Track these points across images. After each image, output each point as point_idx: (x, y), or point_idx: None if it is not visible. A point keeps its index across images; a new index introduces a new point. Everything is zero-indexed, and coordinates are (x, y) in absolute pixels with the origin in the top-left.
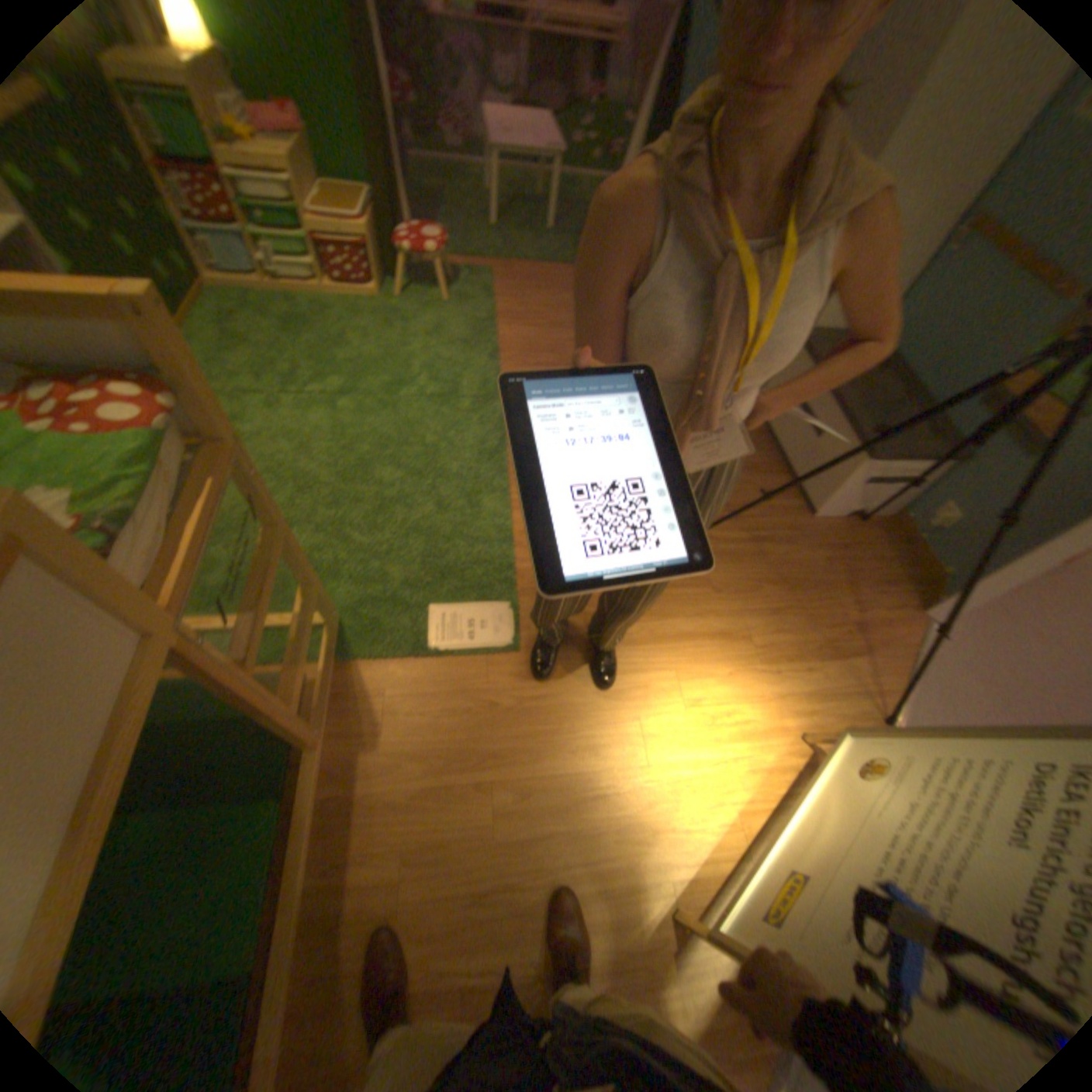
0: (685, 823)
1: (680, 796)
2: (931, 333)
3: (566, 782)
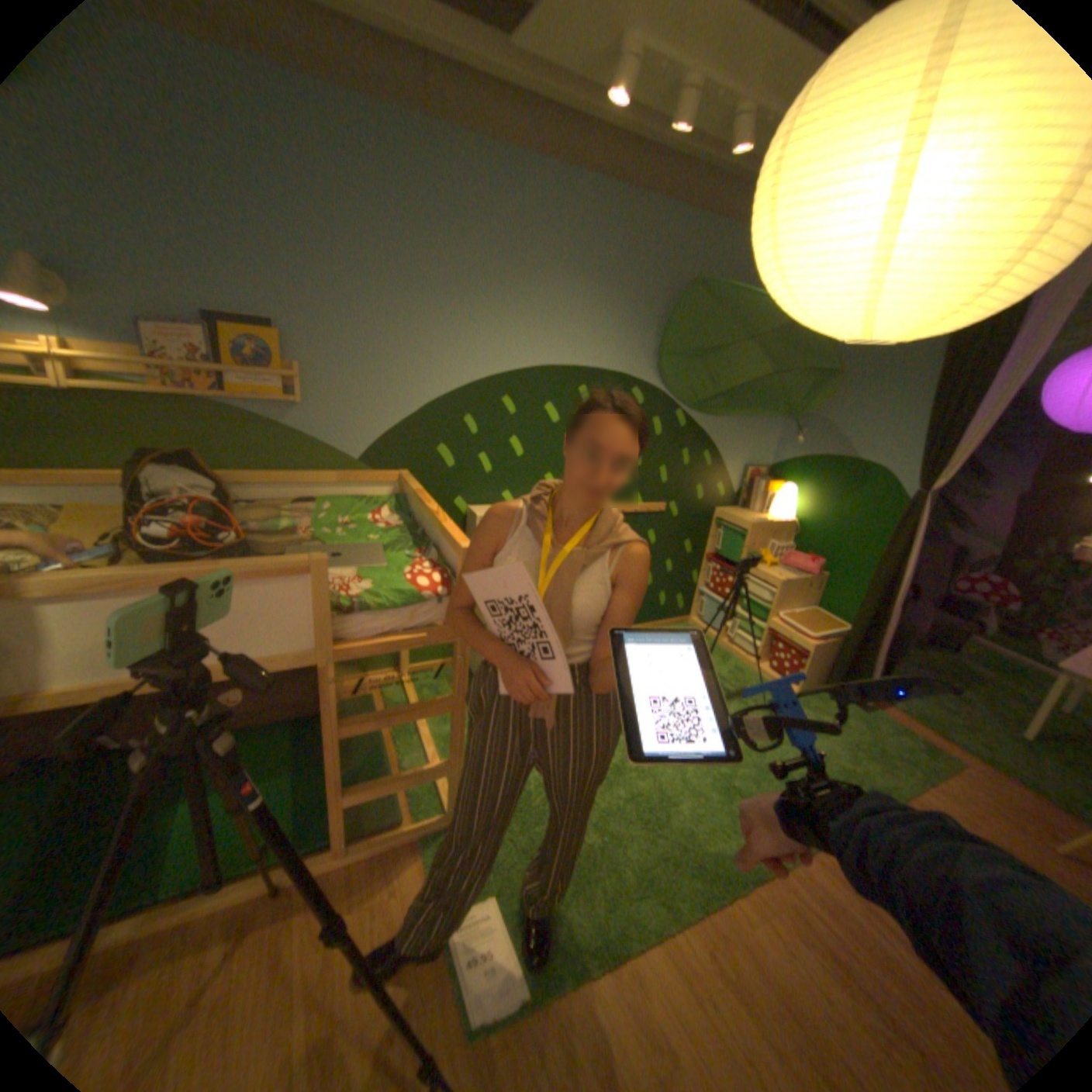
0: None
1: None
2: None
3: None
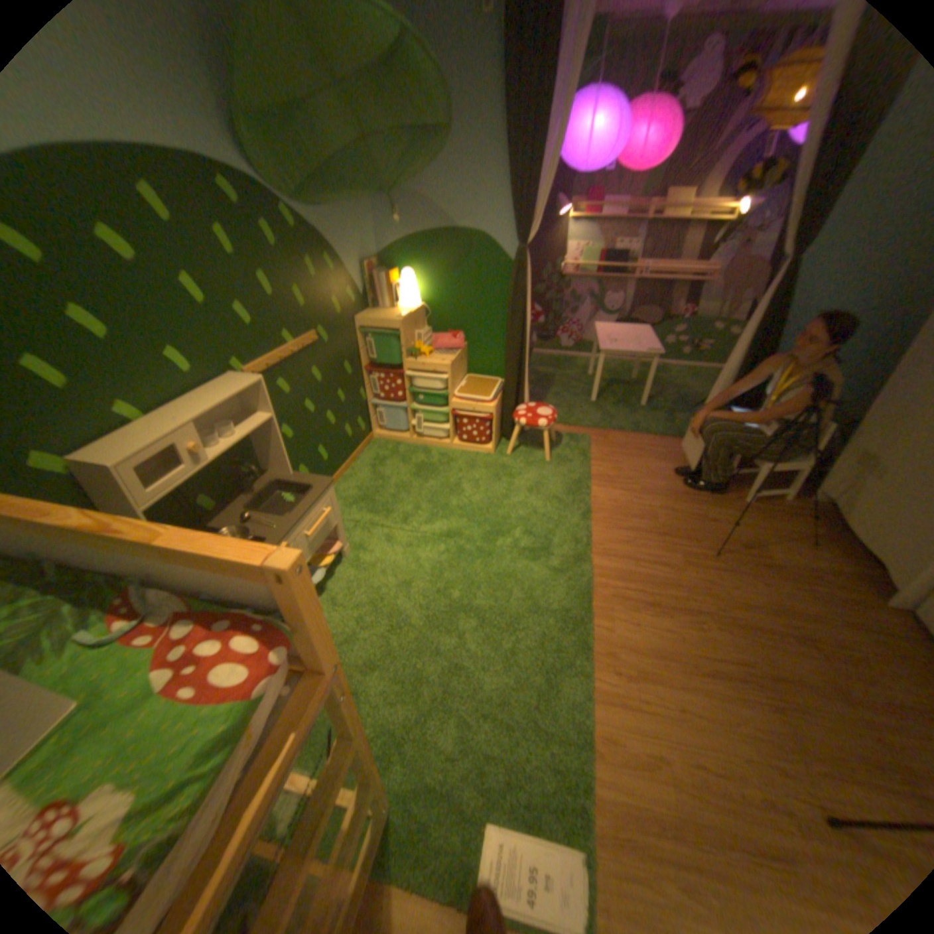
0: None
1: None
2: None
3: None
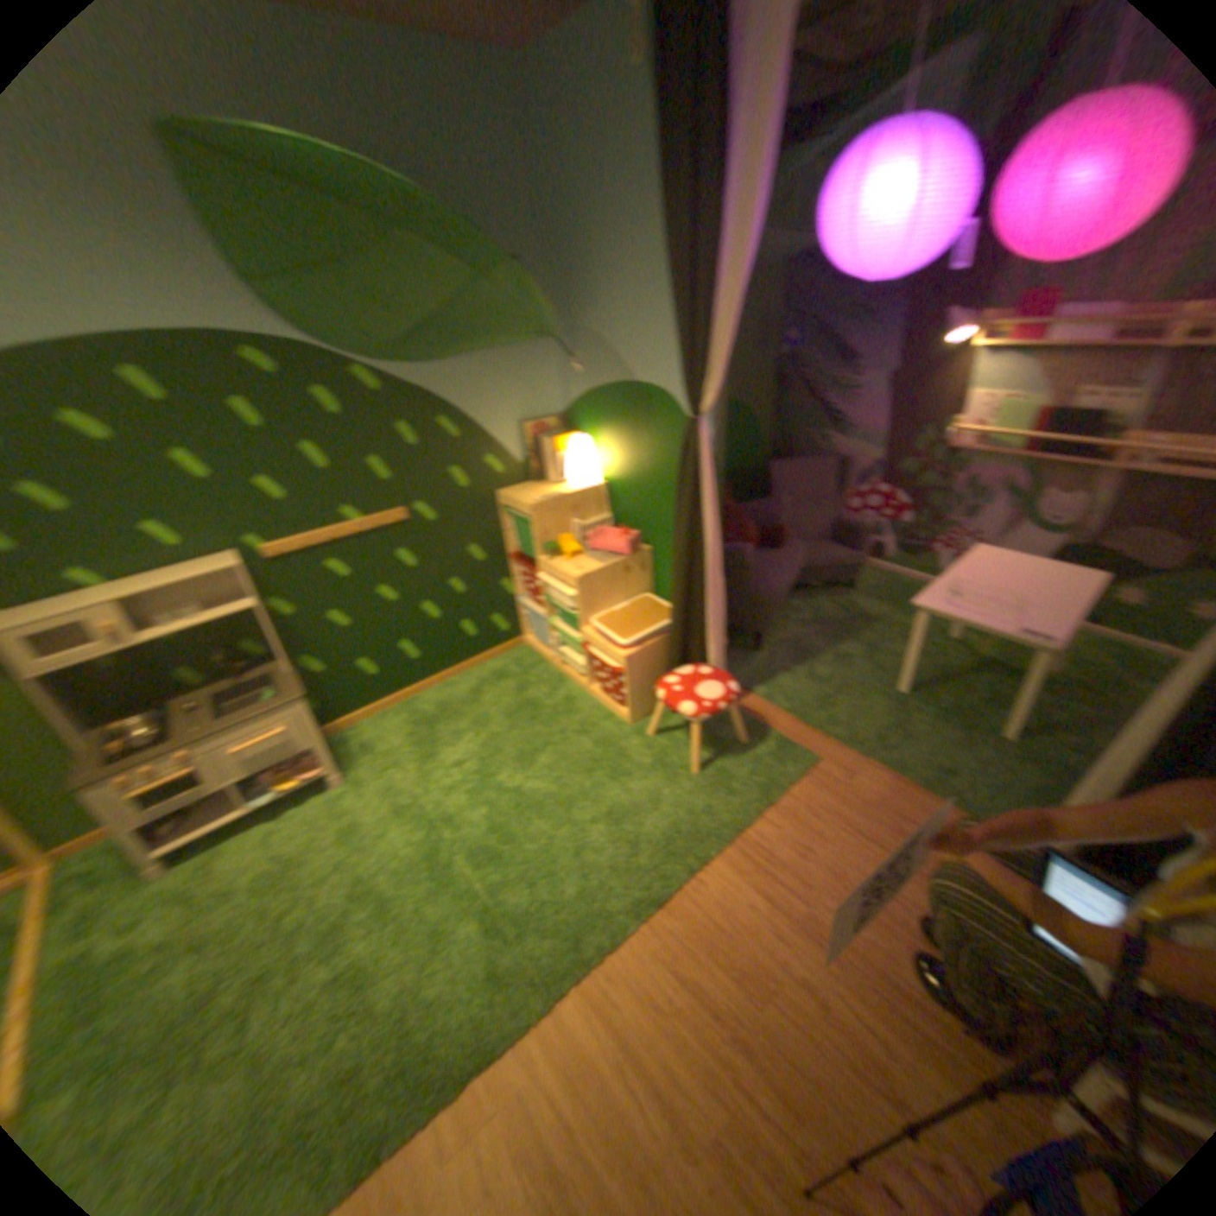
0: None
1: None
2: None
3: None
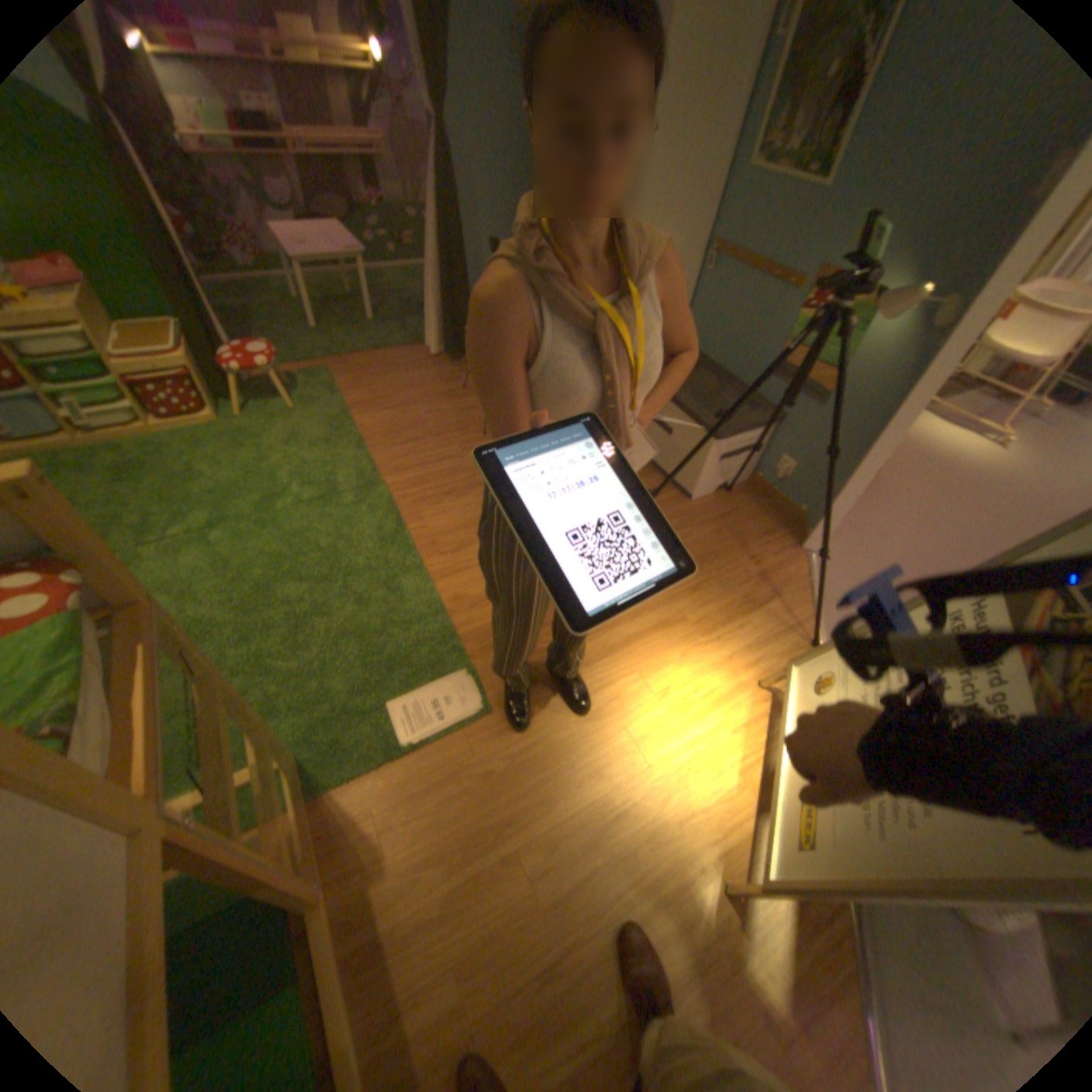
0: (700, 802)
1: (686, 780)
2: (719, 333)
3: (584, 815)
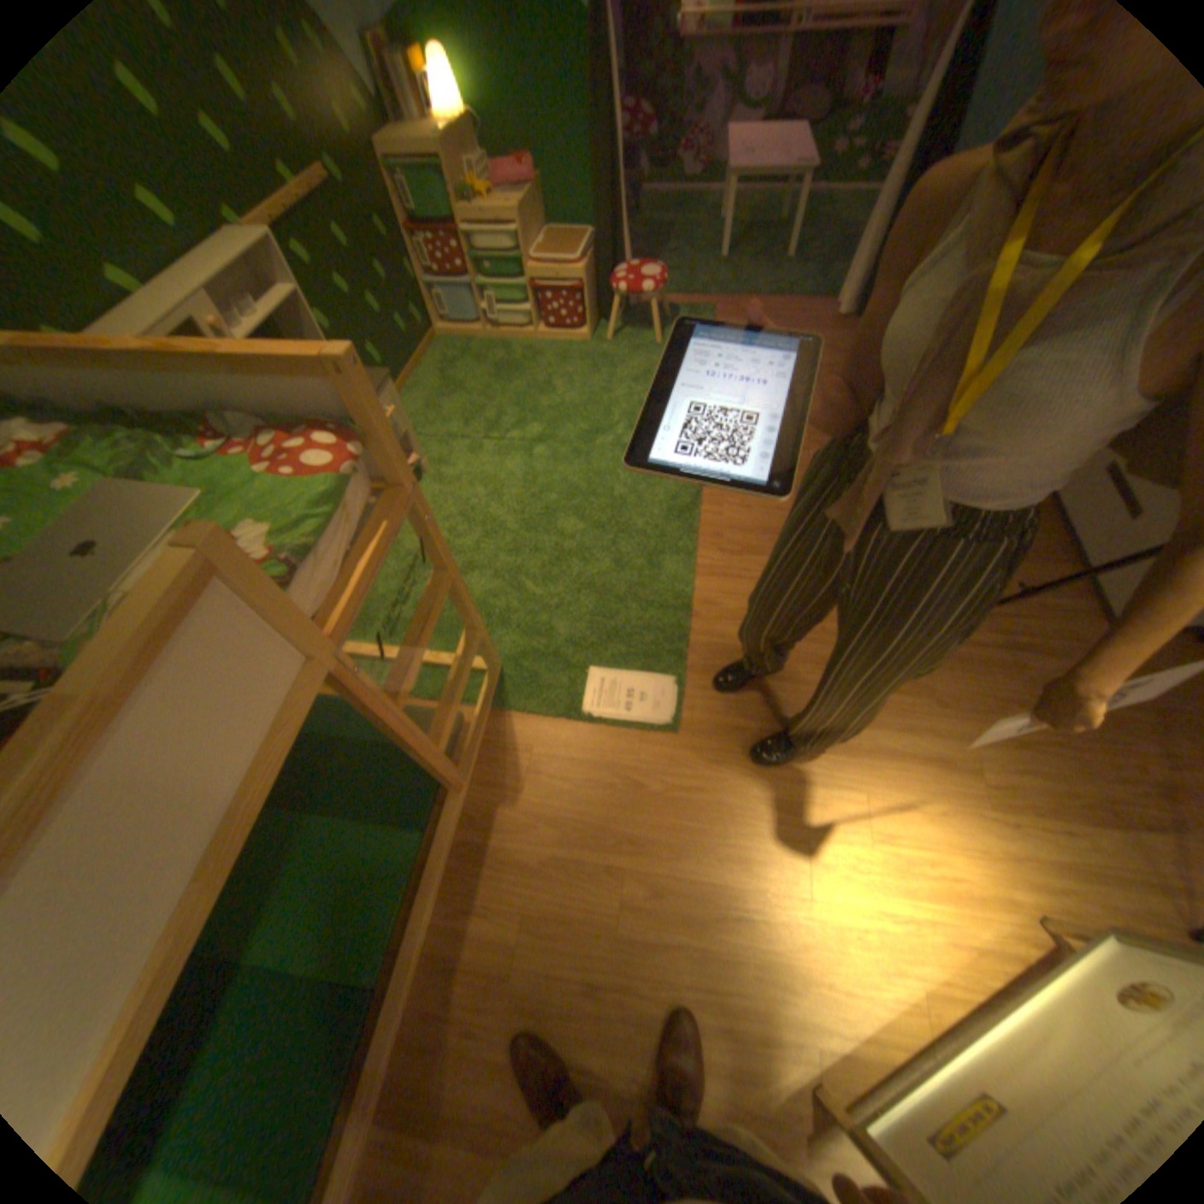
0: (850, 983)
1: (848, 948)
2: None
3: (708, 891)
